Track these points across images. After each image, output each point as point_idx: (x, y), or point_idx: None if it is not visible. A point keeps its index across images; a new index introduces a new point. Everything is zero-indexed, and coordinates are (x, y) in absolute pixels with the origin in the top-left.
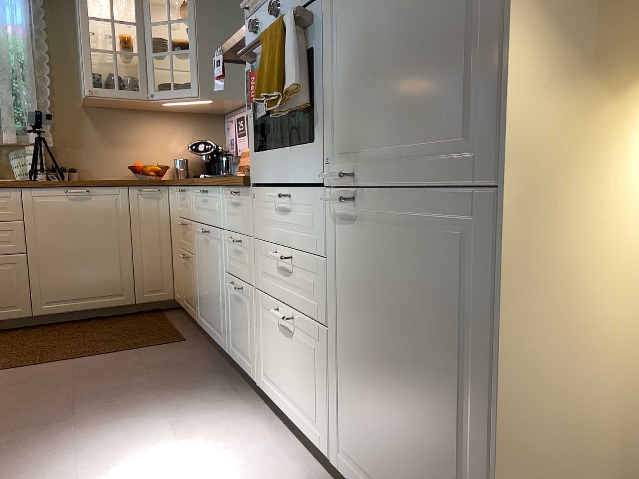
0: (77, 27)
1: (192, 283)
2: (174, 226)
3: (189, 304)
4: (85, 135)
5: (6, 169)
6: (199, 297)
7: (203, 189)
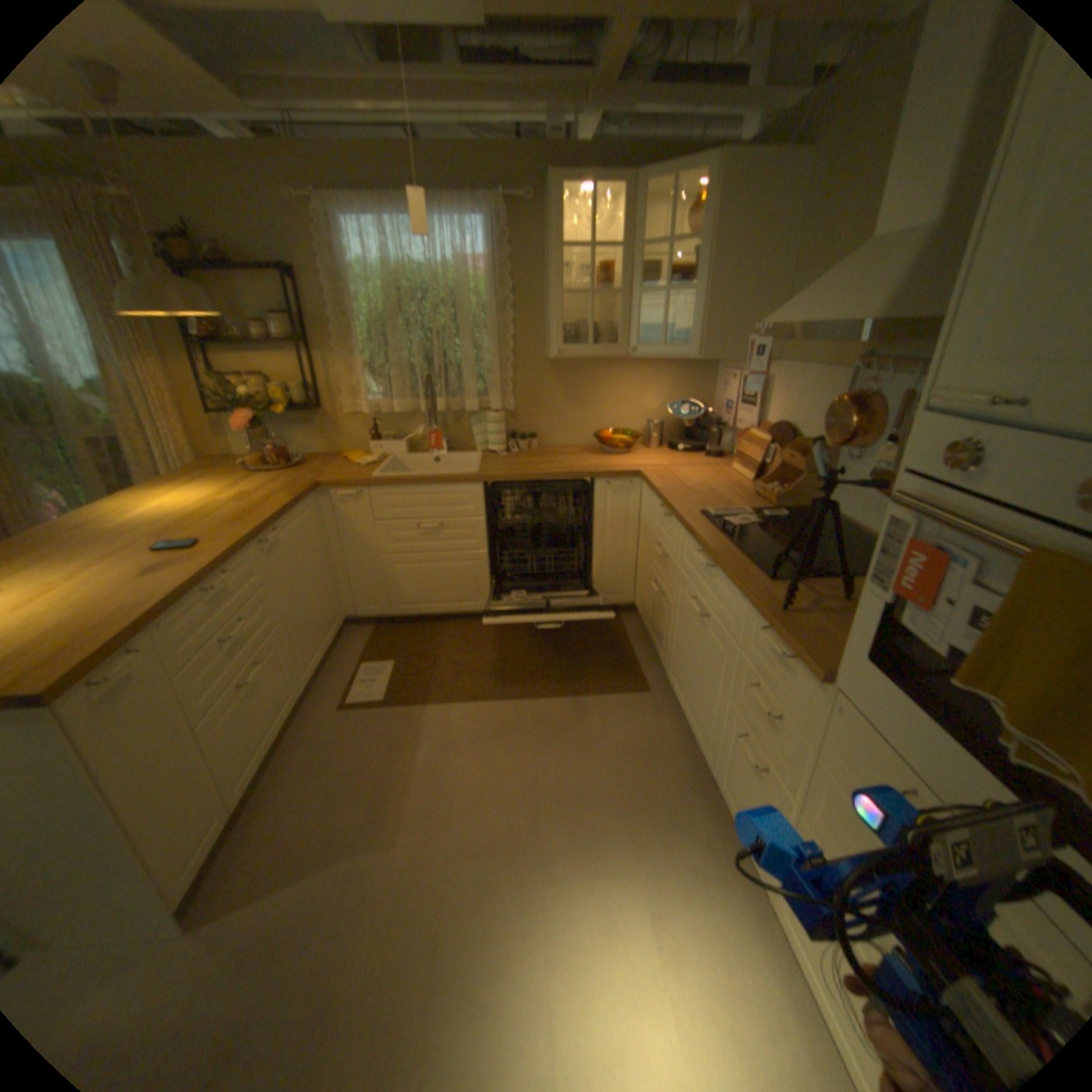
0: (545, 251)
1: (666, 629)
2: (645, 534)
3: (657, 642)
4: (547, 393)
5: (467, 436)
6: (674, 657)
7: (708, 557)
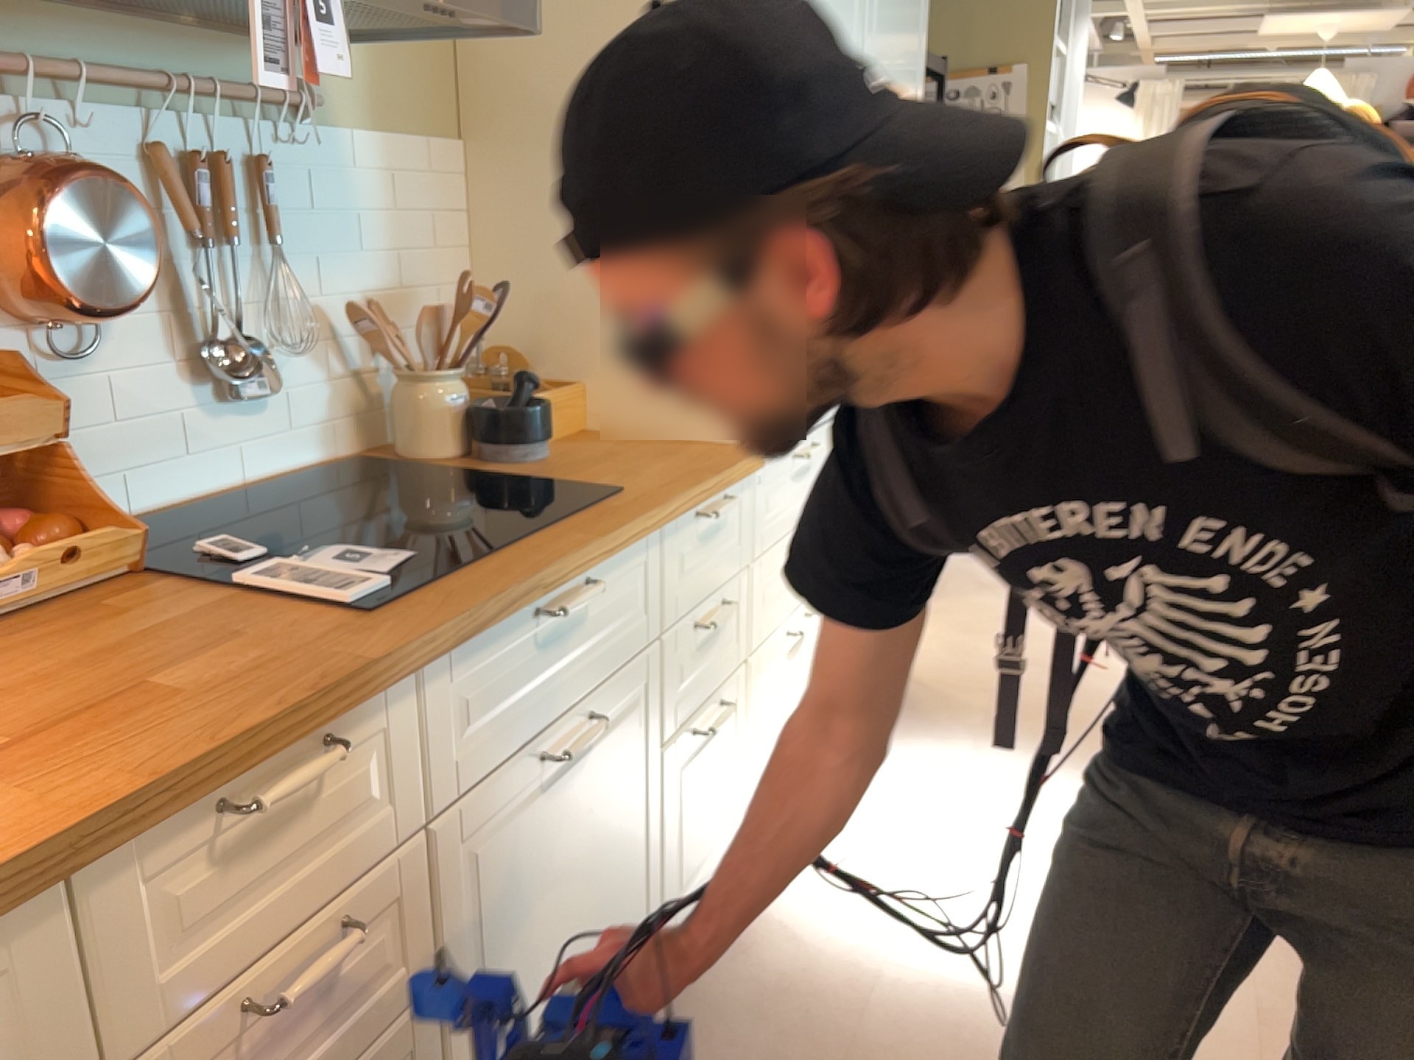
0: None
1: None
2: None
3: None
4: None
5: None
6: None
7: (560, 593)
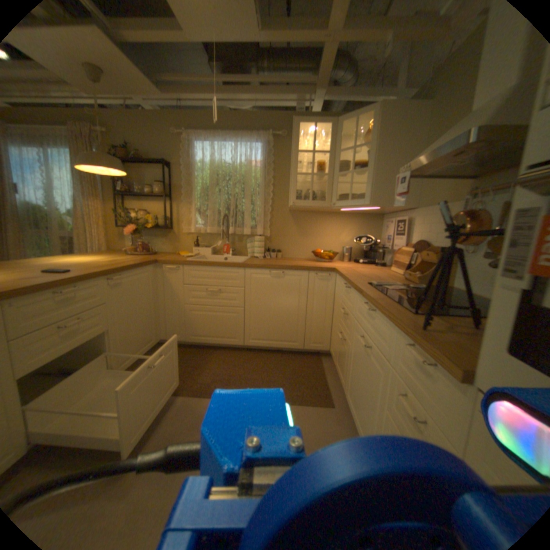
0: (292, 159)
1: (346, 363)
2: (337, 304)
3: (341, 373)
4: (289, 229)
5: (244, 248)
6: (351, 382)
7: (371, 305)
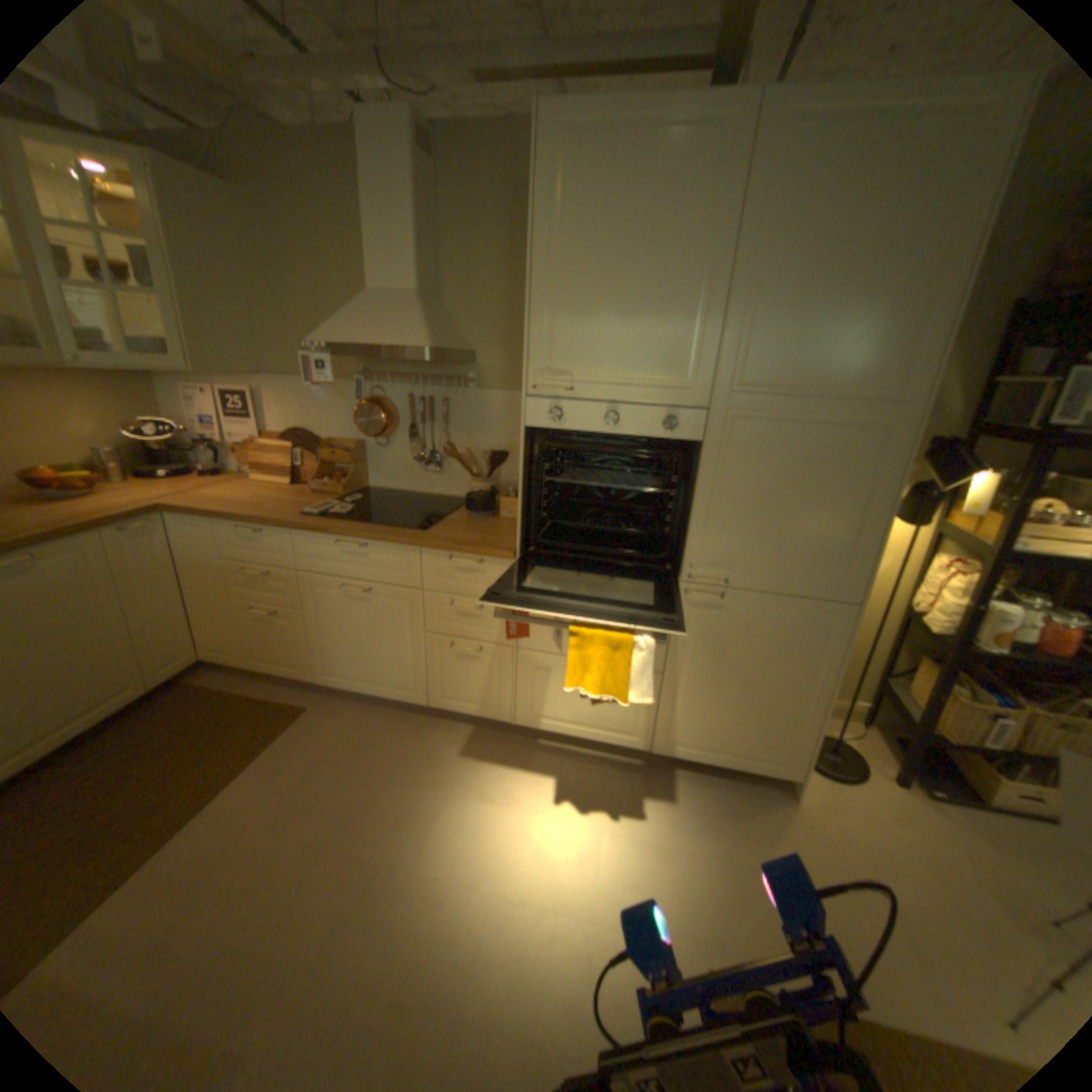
0: None
1: (294, 641)
2: (200, 571)
3: (279, 665)
4: None
5: None
6: (323, 656)
7: (350, 542)
